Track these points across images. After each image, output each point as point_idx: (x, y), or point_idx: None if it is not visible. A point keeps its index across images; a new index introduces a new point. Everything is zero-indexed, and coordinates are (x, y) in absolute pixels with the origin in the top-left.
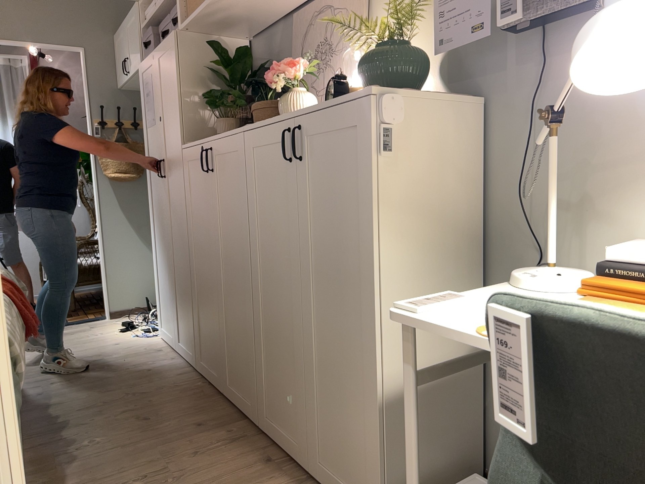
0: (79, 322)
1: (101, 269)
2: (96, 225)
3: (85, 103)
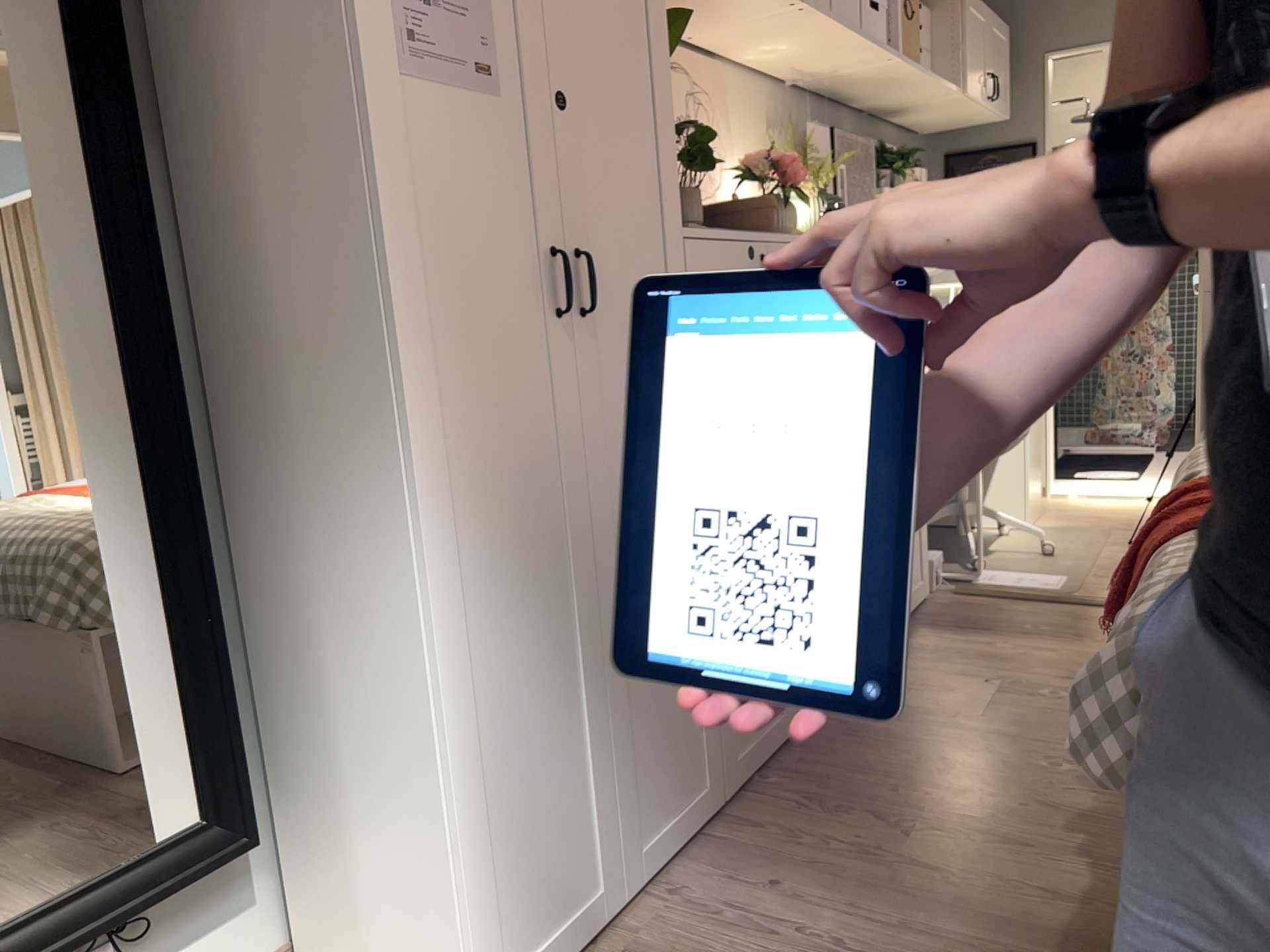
0: None
1: None
2: None
3: None
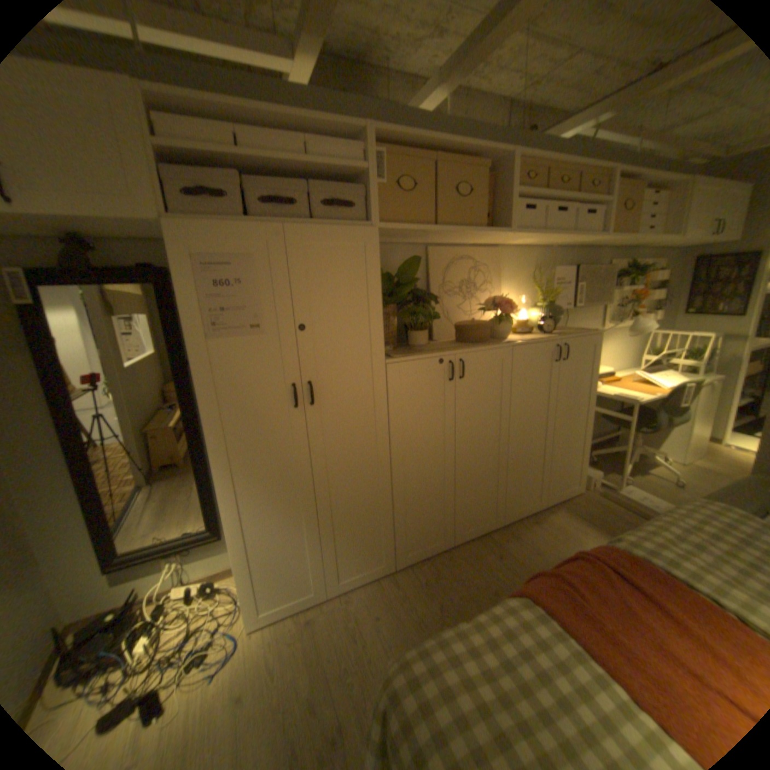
0: None
1: None
2: None
3: None
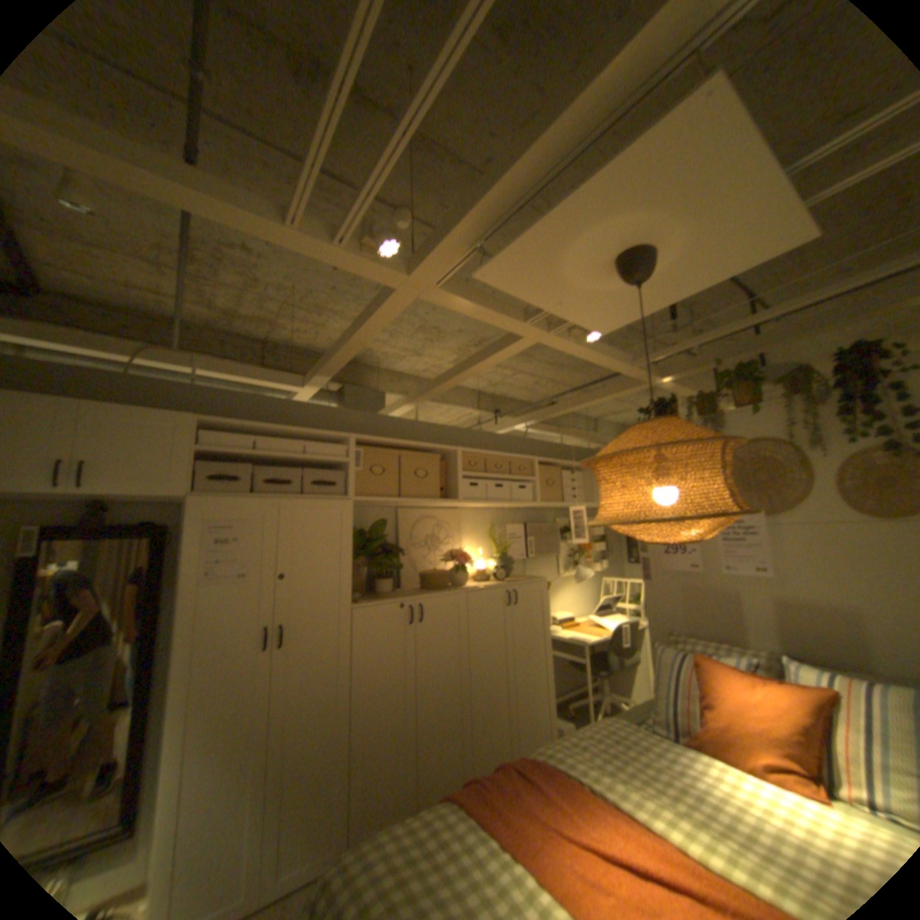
0: None
1: None
2: None
3: None
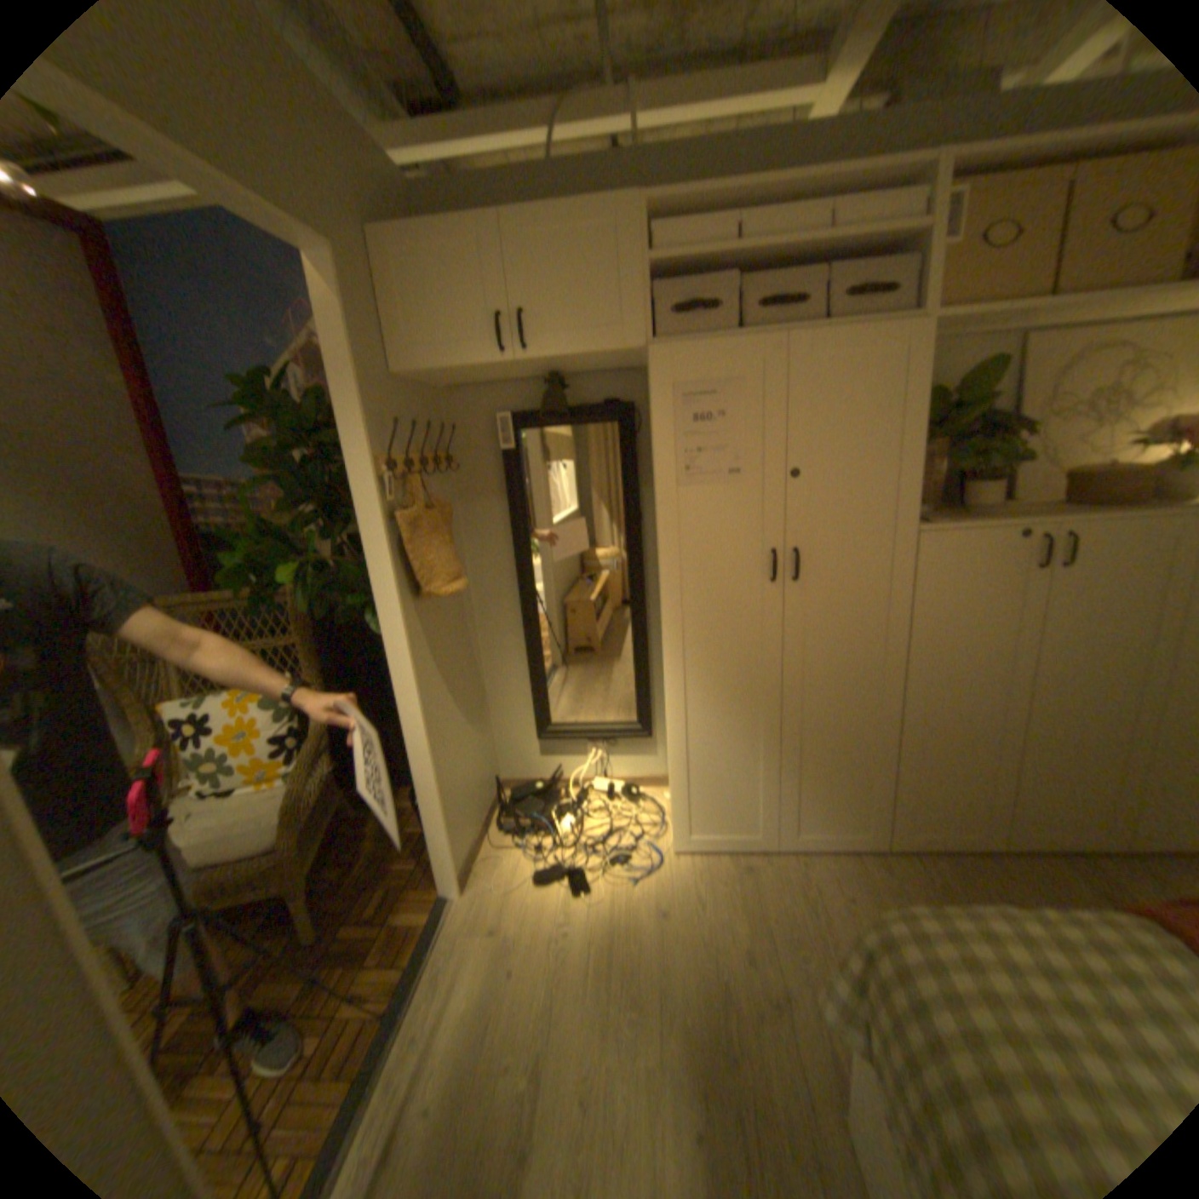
0: (427, 951)
1: (431, 809)
2: (404, 719)
3: (339, 411)
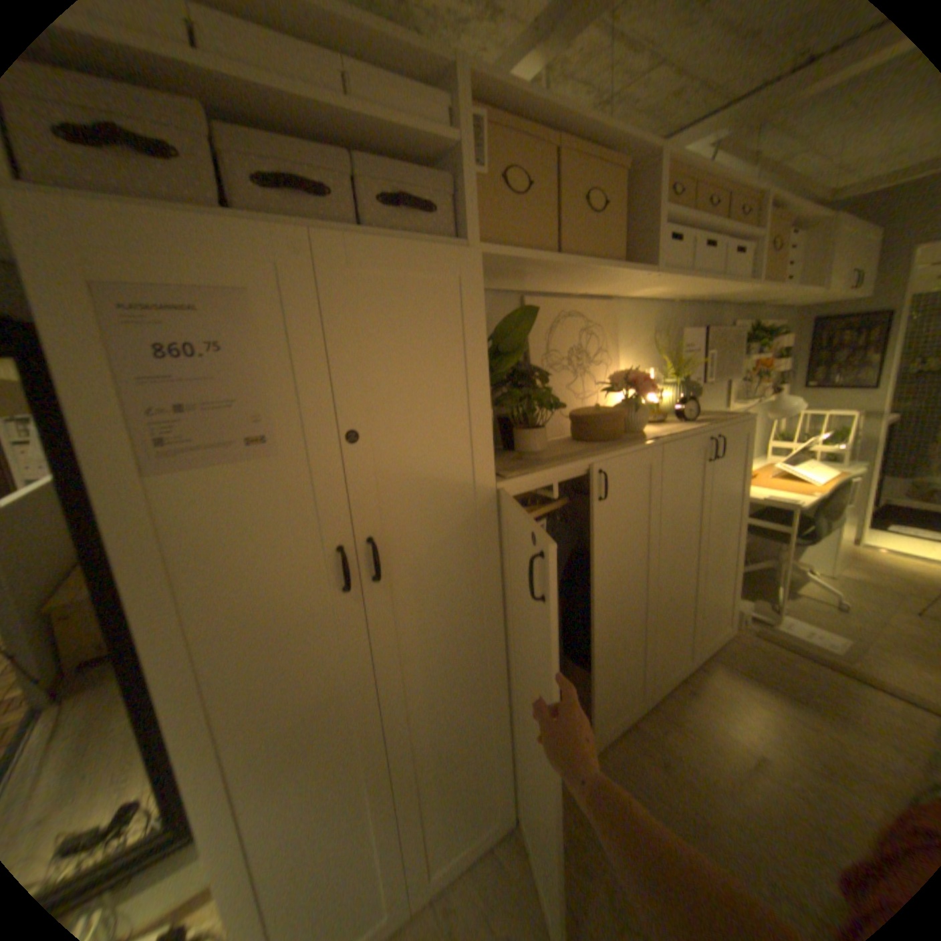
0: None
1: None
2: None
3: None
